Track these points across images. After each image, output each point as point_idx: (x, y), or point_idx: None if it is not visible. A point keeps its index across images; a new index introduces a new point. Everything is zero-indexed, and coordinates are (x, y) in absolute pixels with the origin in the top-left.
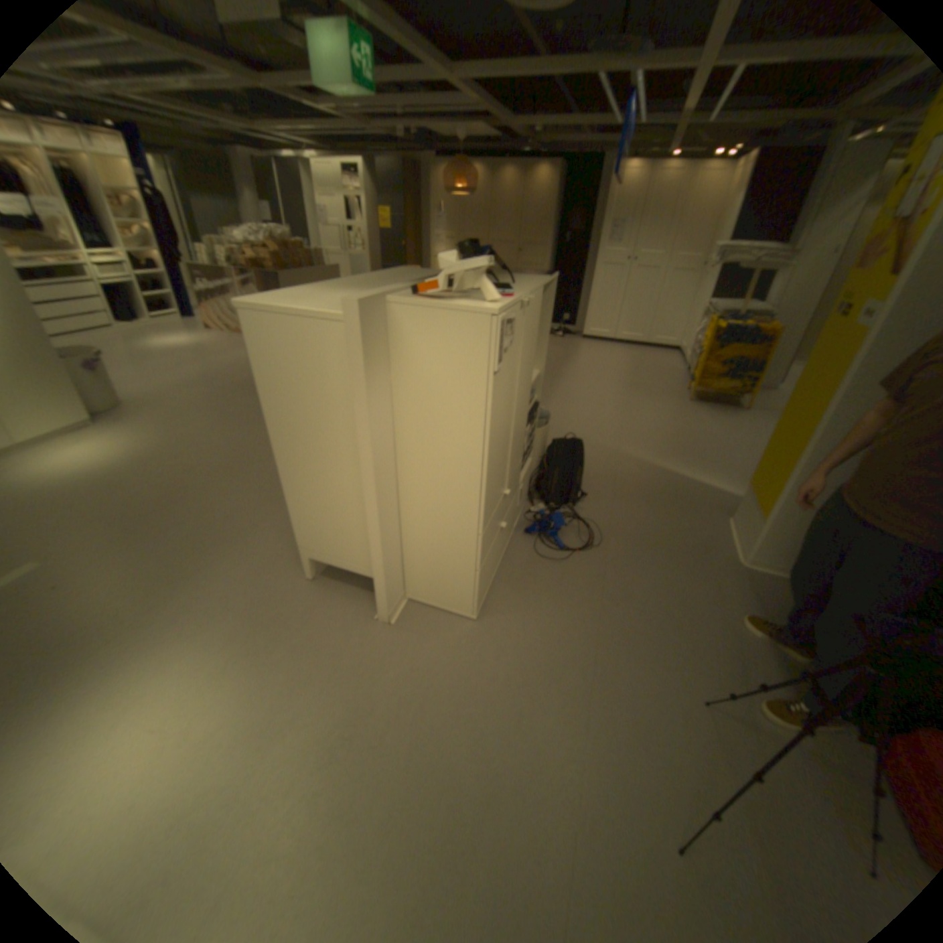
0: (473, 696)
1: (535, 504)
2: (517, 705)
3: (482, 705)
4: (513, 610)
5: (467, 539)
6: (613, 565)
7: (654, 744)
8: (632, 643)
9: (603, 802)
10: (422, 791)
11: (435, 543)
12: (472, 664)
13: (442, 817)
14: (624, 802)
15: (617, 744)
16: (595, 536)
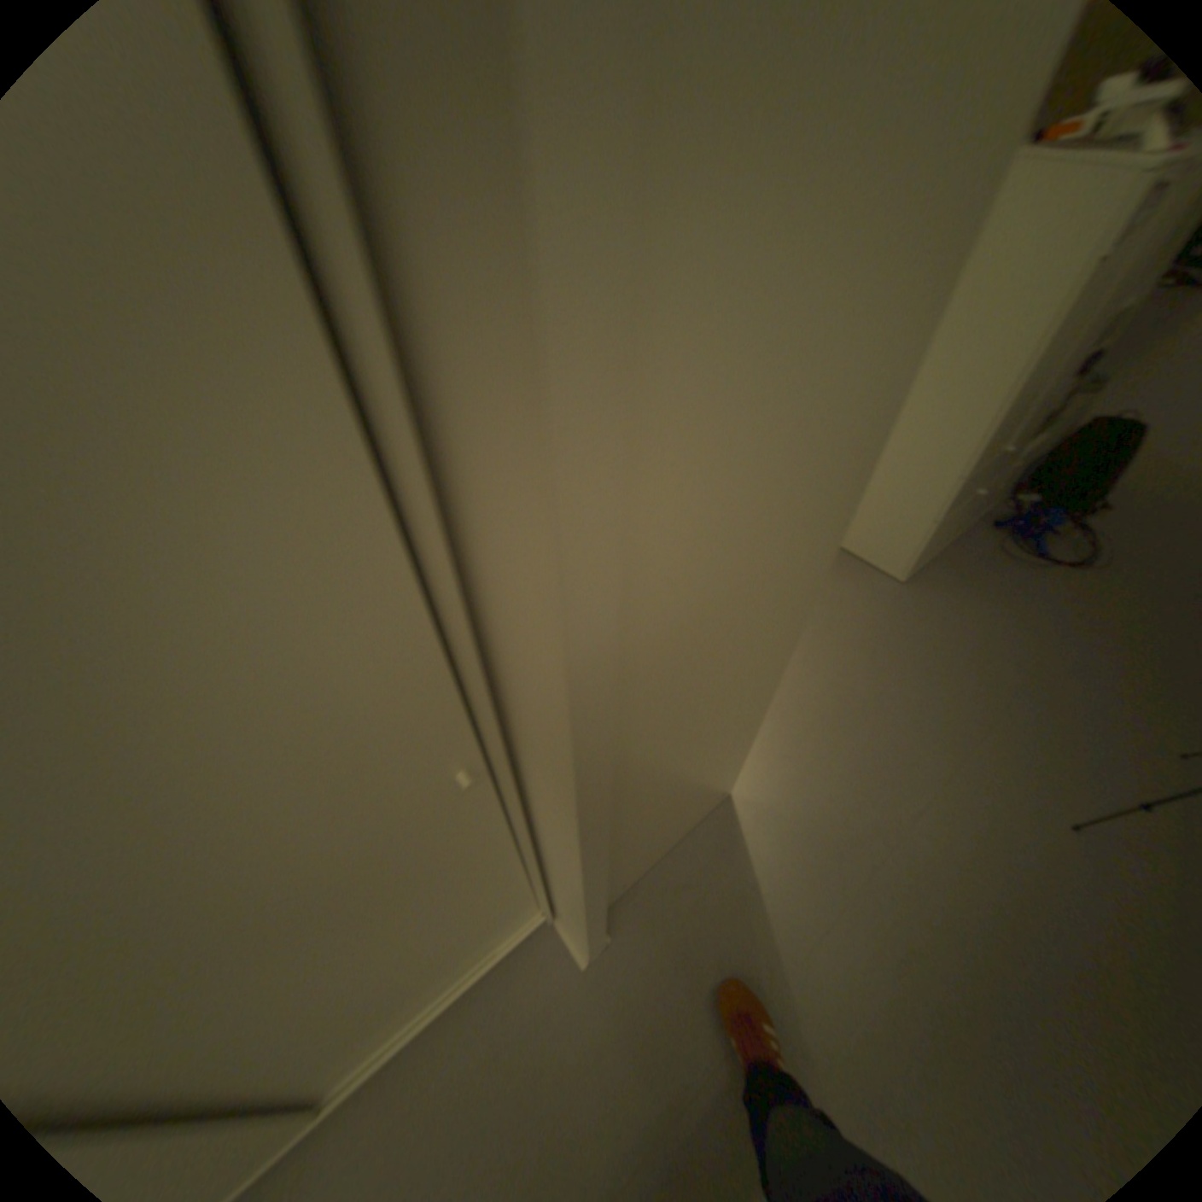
0: (882, 639)
1: (1021, 502)
2: (930, 663)
3: (890, 649)
4: (952, 592)
5: (945, 480)
6: (1114, 596)
7: (1088, 755)
8: (1104, 672)
9: (1001, 763)
10: (817, 678)
11: (900, 479)
12: (888, 616)
13: (832, 701)
14: (1026, 773)
15: (1038, 735)
16: (1100, 560)
